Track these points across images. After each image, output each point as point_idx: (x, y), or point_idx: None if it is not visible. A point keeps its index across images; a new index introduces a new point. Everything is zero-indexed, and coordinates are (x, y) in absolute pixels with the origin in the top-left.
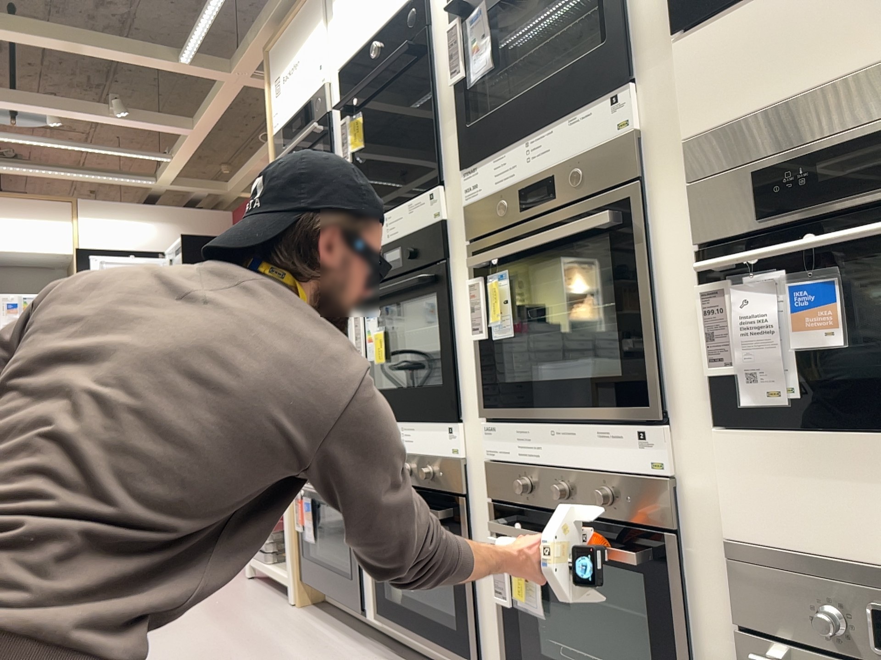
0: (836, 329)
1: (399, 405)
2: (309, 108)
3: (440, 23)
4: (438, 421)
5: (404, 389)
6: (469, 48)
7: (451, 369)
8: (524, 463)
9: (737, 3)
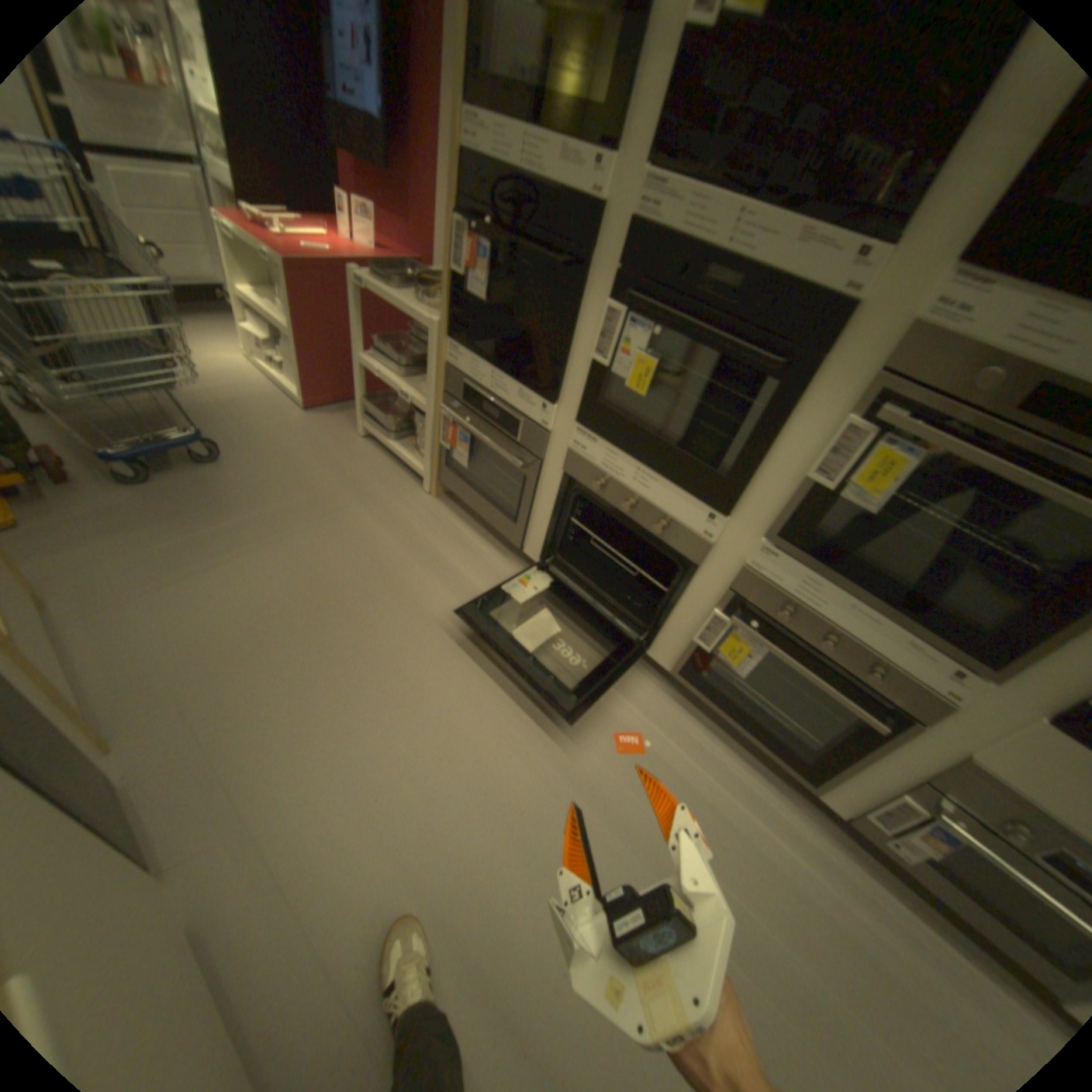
0: None
1: (647, 449)
2: None
3: None
4: (699, 499)
5: (659, 436)
6: None
7: (750, 472)
8: (796, 597)
9: None
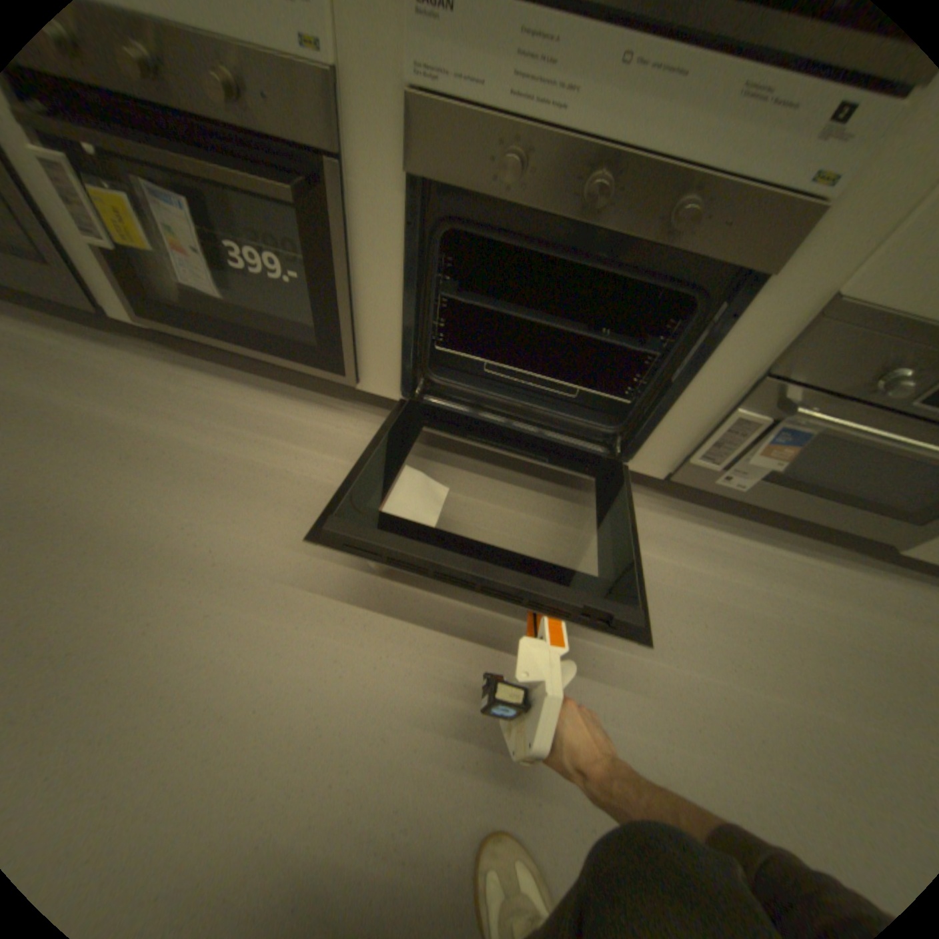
0: None
1: None
2: None
3: None
4: None
5: None
6: None
7: None
8: (517, 108)
9: None
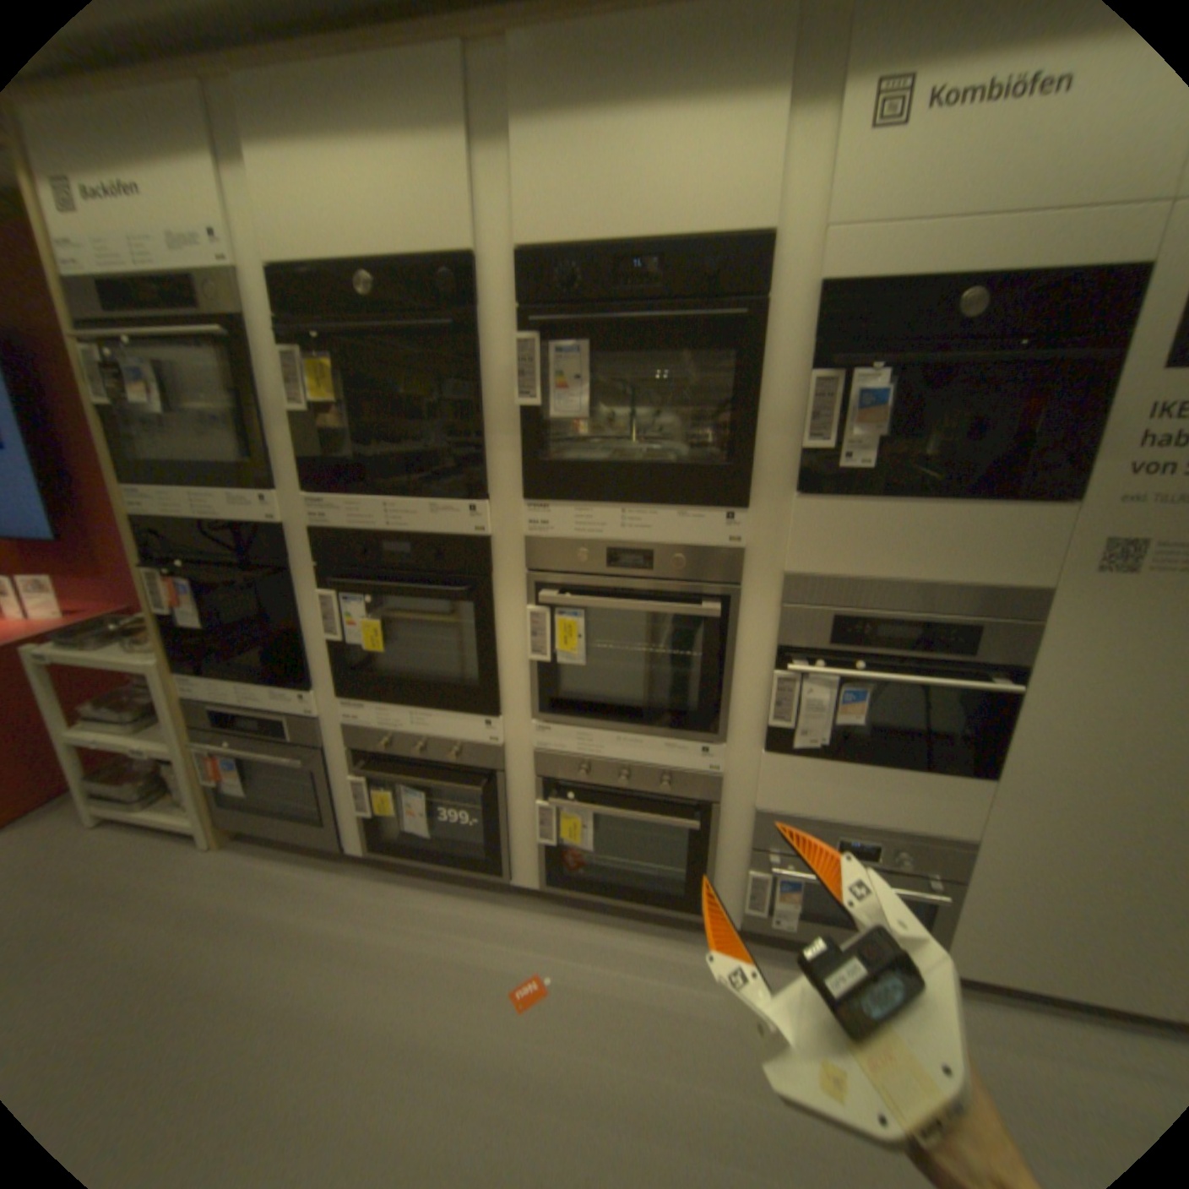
0: (861, 717)
1: (408, 694)
2: (186, 288)
3: (497, 316)
4: (470, 715)
5: (413, 679)
6: (553, 379)
7: (493, 675)
8: (581, 756)
9: (853, 495)
